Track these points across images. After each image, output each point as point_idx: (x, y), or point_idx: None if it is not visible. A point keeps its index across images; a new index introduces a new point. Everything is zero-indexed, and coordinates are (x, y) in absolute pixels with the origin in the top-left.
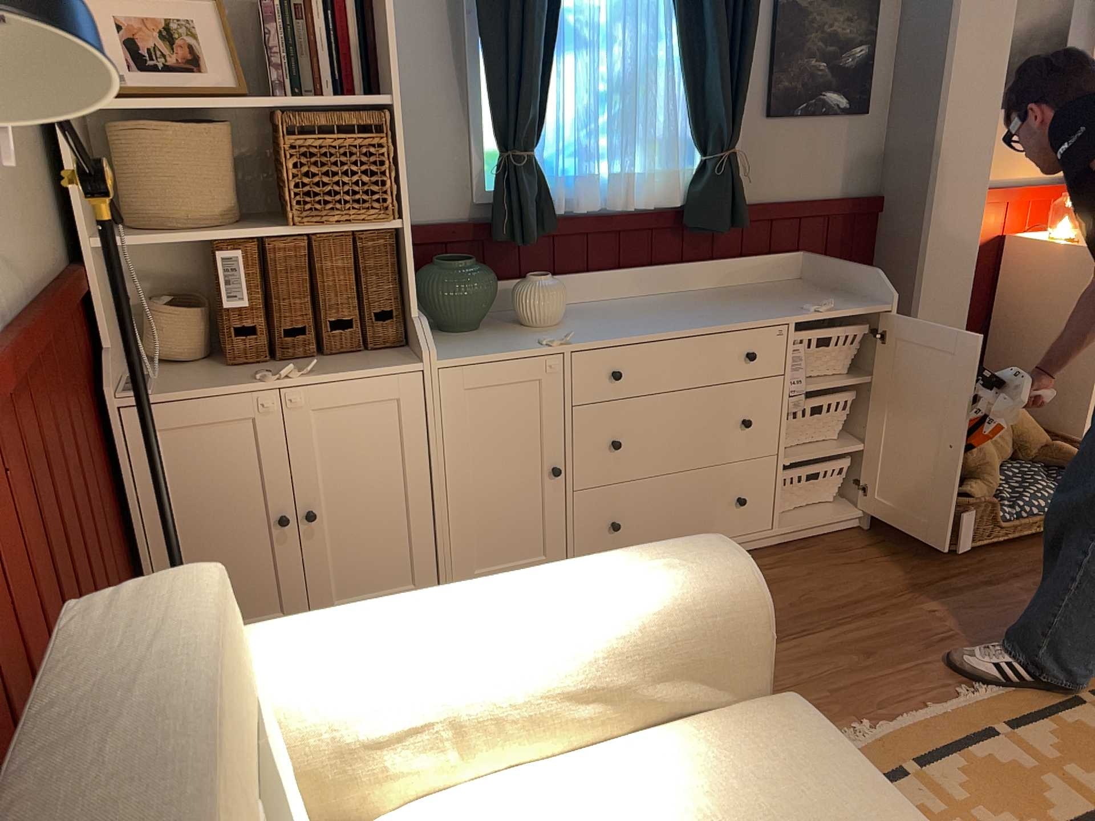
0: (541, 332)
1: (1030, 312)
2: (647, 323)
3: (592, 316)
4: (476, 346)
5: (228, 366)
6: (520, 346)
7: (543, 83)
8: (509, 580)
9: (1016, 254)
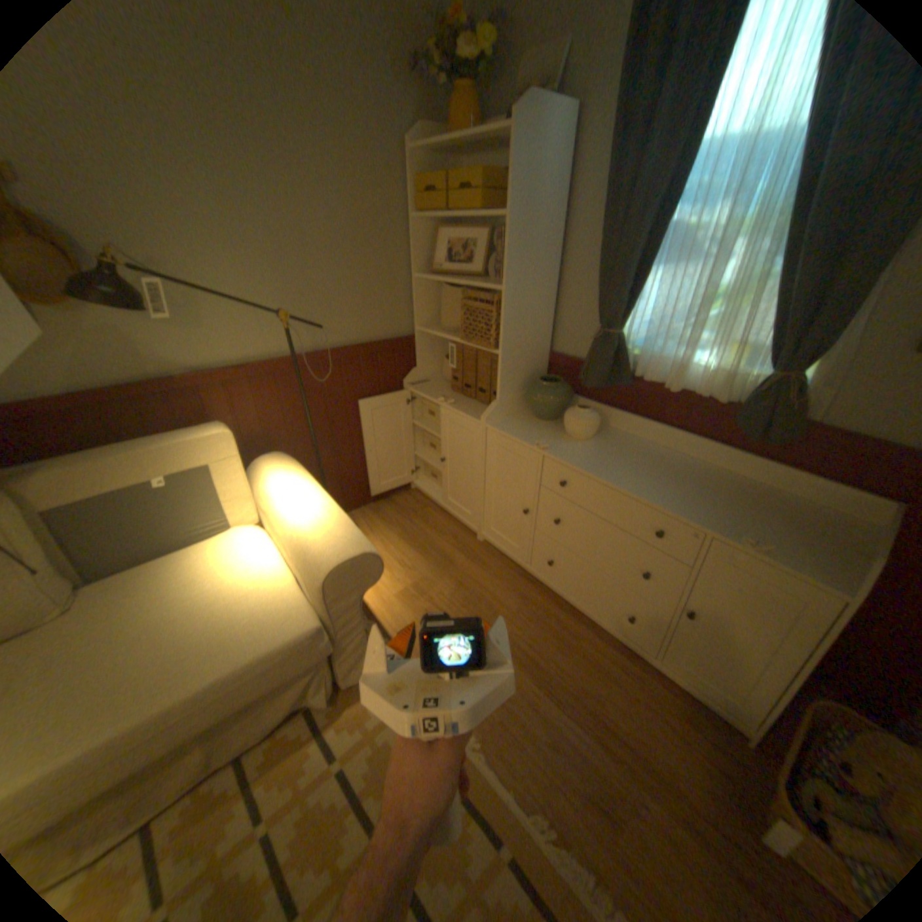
0: (562, 438)
1: None
2: (618, 468)
3: (614, 446)
4: (520, 427)
5: (451, 389)
6: (530, 437)
7: (637, 283)
8: (318, 501)
9: None
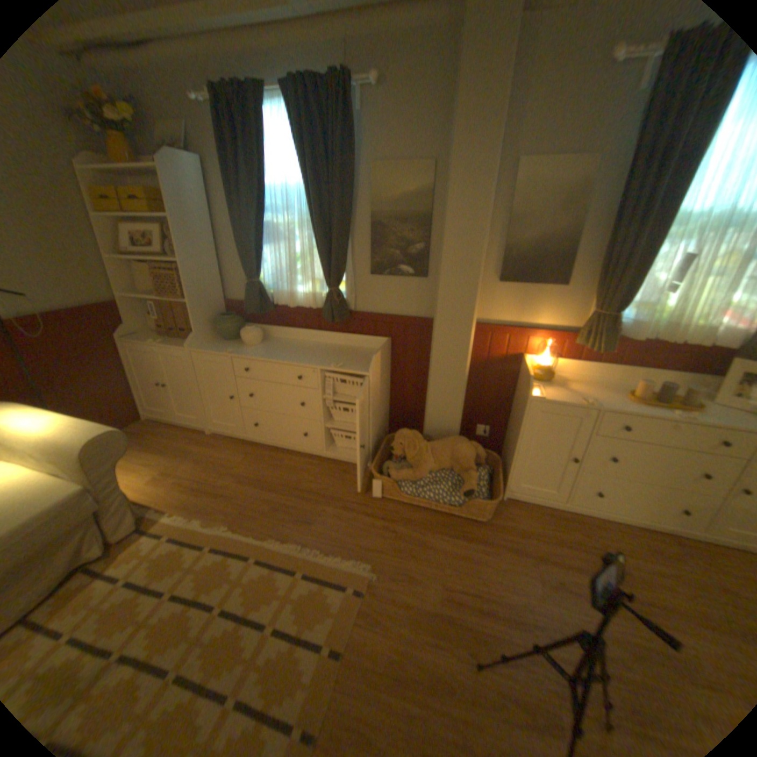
0: (242, 347)
1: (518, 399)
2: (275, 353)
3: (273, 345)
4: (214, 346)
5: (158, 335)
6: (221, 350)
7: (258, 254)
8: (56, 417)
9: (524, 365)
